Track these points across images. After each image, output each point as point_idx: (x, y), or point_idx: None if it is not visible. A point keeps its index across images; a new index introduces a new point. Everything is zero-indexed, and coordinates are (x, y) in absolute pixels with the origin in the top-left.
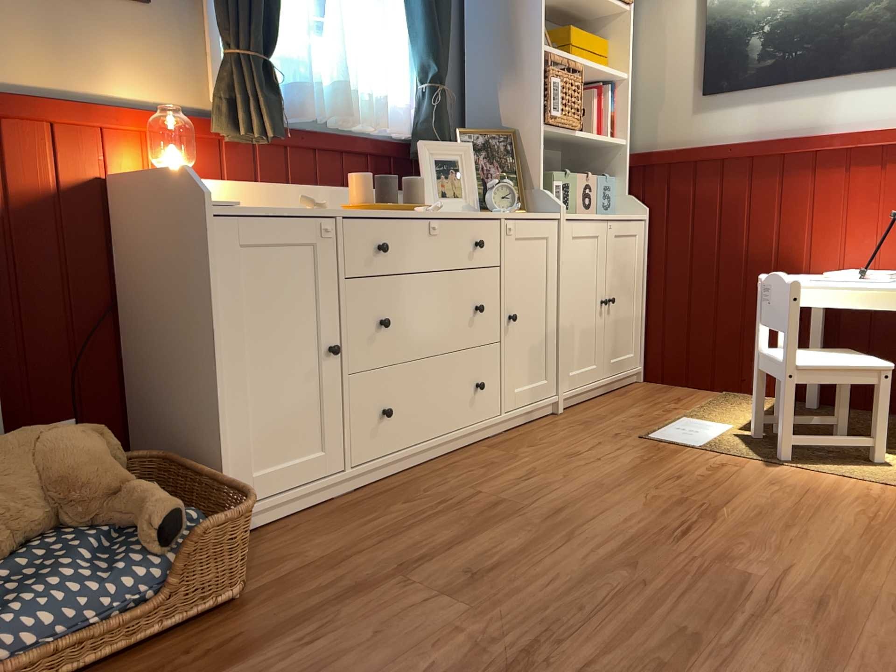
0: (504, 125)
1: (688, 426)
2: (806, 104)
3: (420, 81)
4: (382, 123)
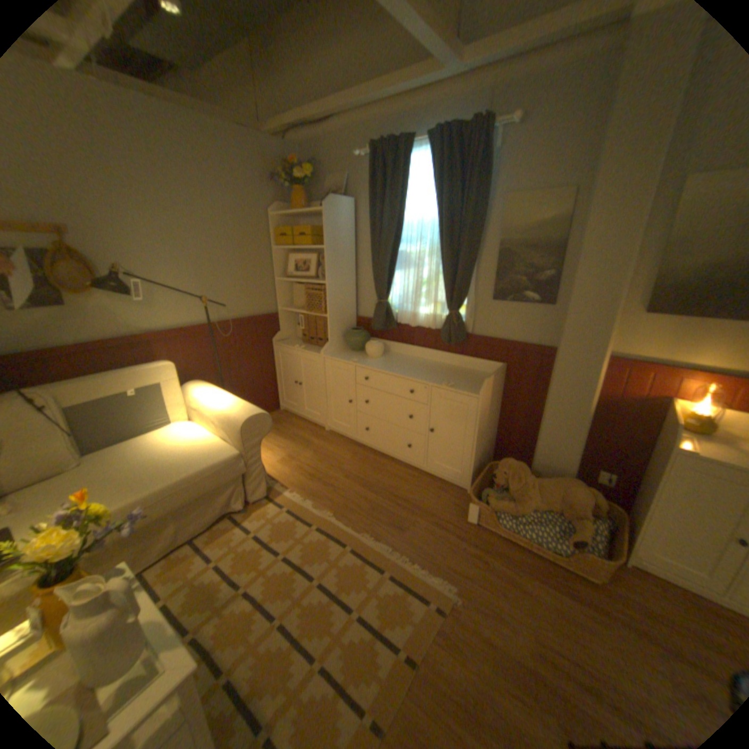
0: None
1: None
2: None
3: None
4: None
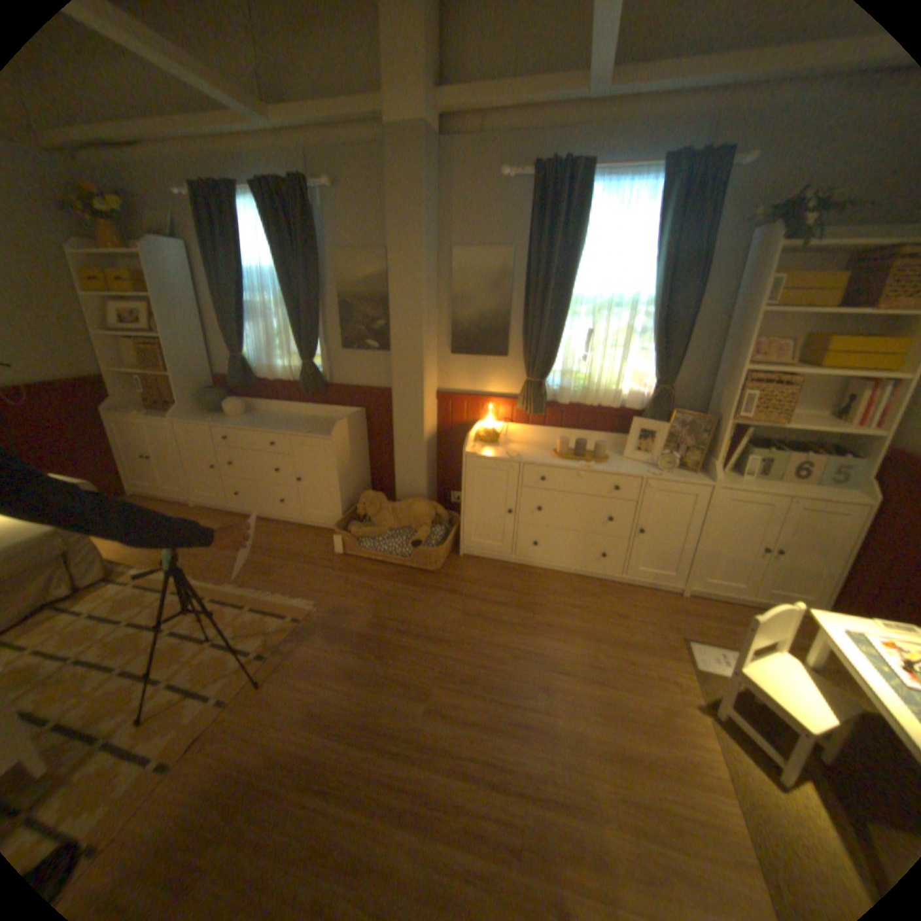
0: (719, 411)
1: (736, 661)
2: None
3: (655, 380)
4: (613, 406)
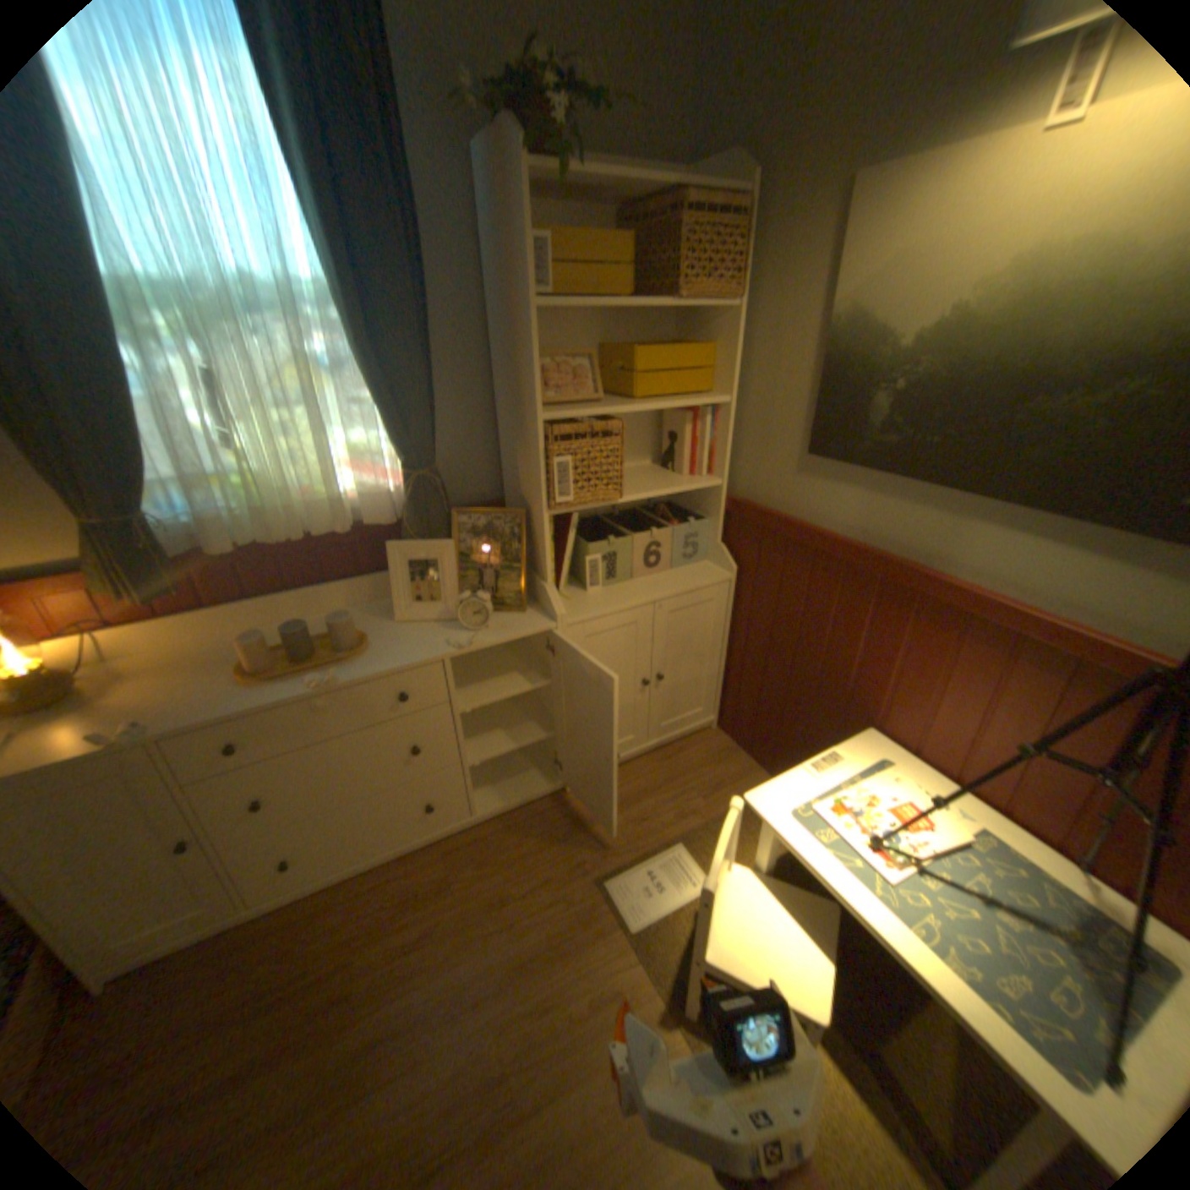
0: (522, 495)
1: (665, 872)
2: (935, 519)
3: (400, 461)
4: (337, 529)
